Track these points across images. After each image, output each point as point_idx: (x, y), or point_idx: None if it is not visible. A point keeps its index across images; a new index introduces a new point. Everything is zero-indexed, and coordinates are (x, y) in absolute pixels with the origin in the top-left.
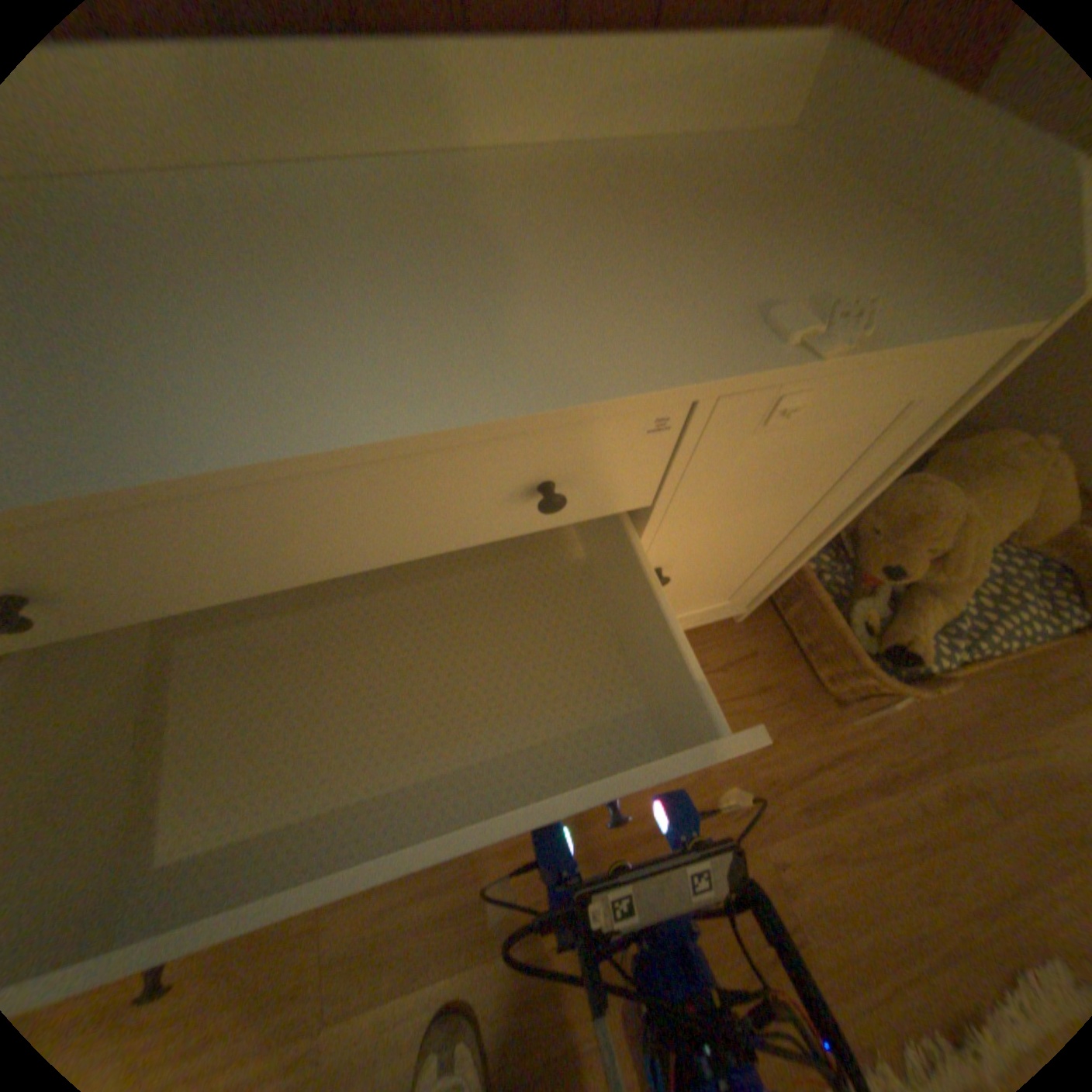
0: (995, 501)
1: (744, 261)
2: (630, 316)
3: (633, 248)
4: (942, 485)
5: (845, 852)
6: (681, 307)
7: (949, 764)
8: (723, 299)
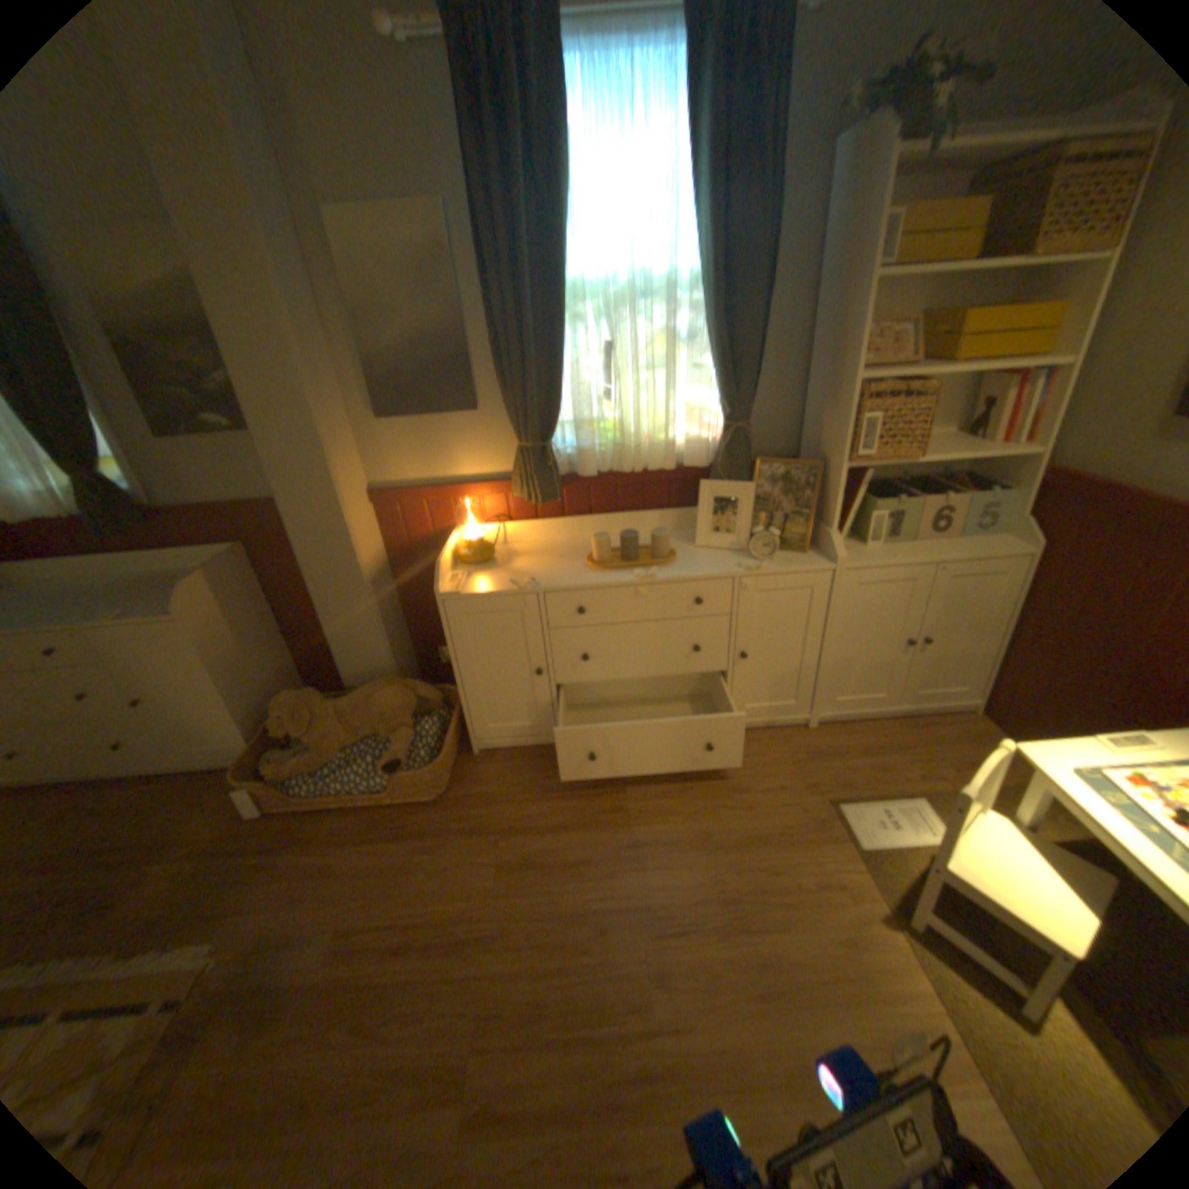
0: (347, 707)
1: (133, 604)
2: (81, 615)
3: (115, 601)
4: (302, 693)
5: (178, 879)
6: (95, 614)
7: (276, 854)
8: (107, 612)
